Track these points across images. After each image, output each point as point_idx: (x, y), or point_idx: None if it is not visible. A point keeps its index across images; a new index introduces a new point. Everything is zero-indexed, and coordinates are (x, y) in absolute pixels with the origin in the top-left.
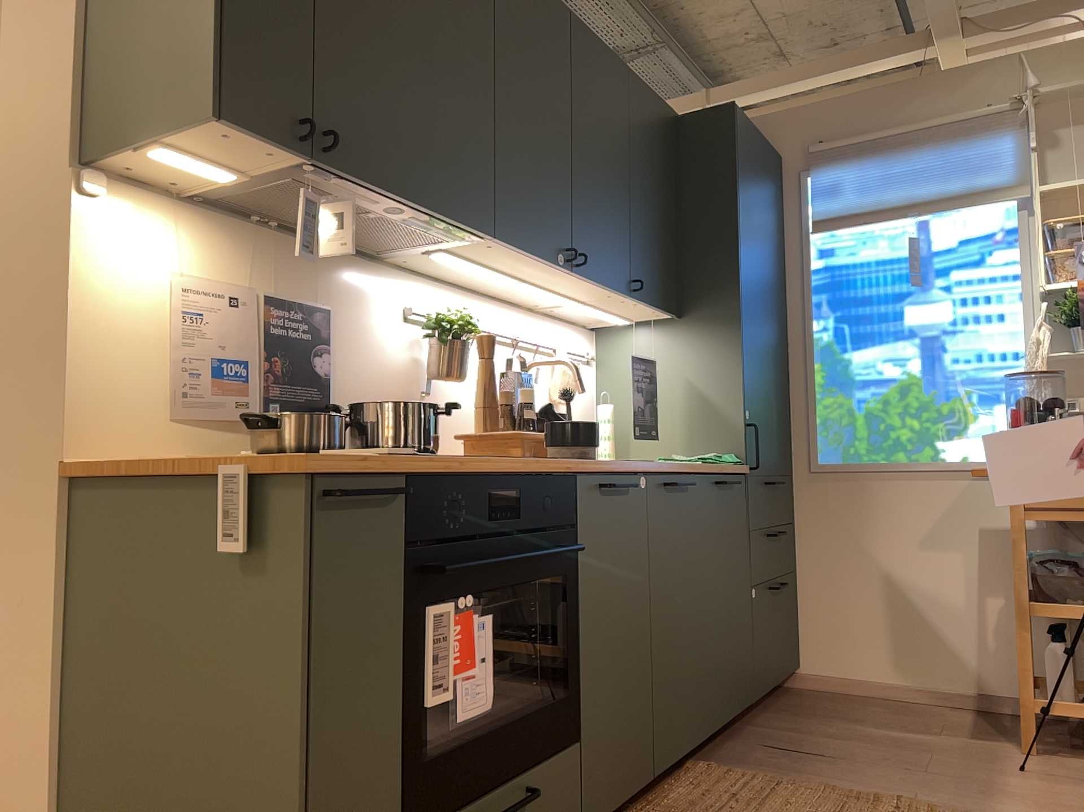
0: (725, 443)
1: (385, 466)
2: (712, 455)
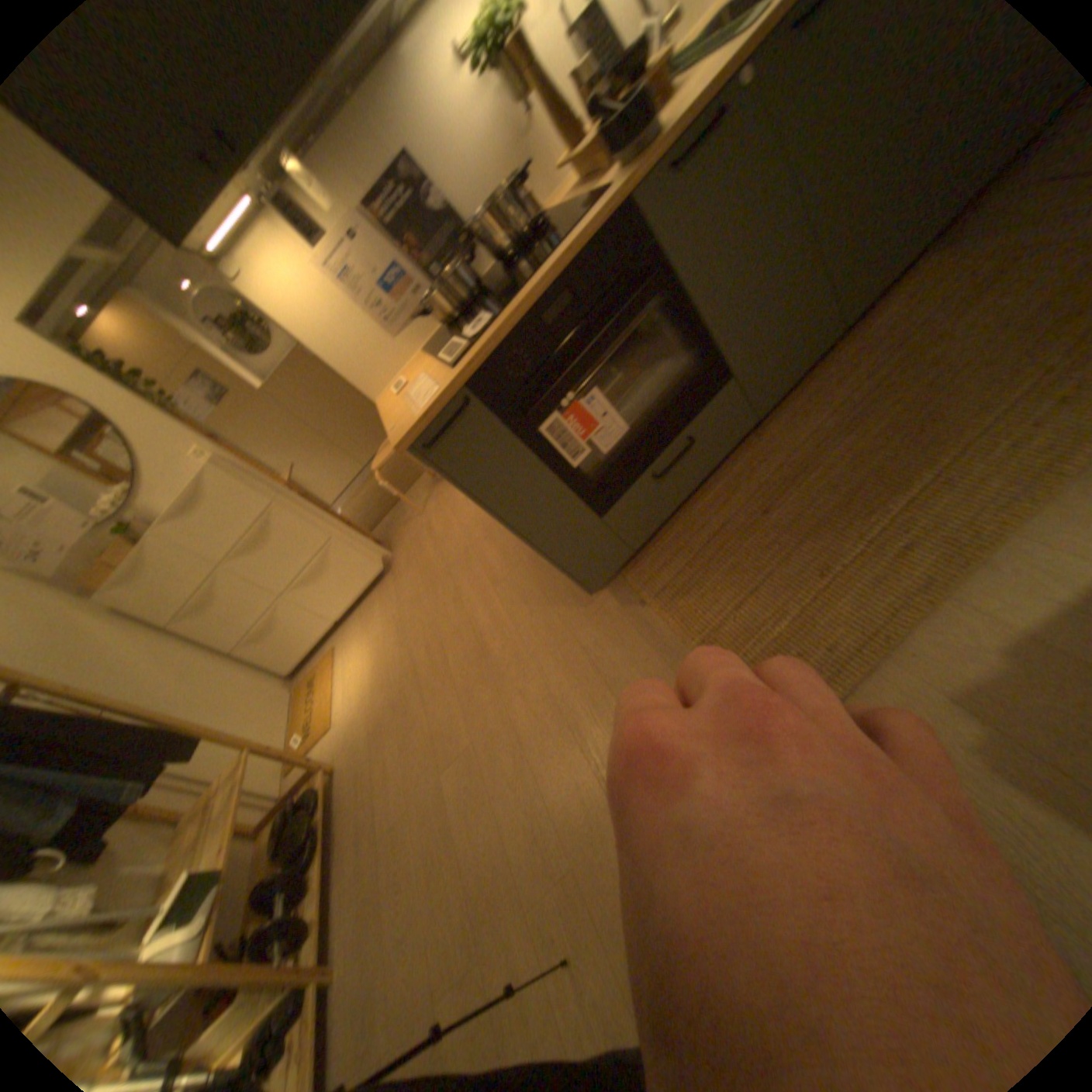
0: None
1: (444, 397)
2: None
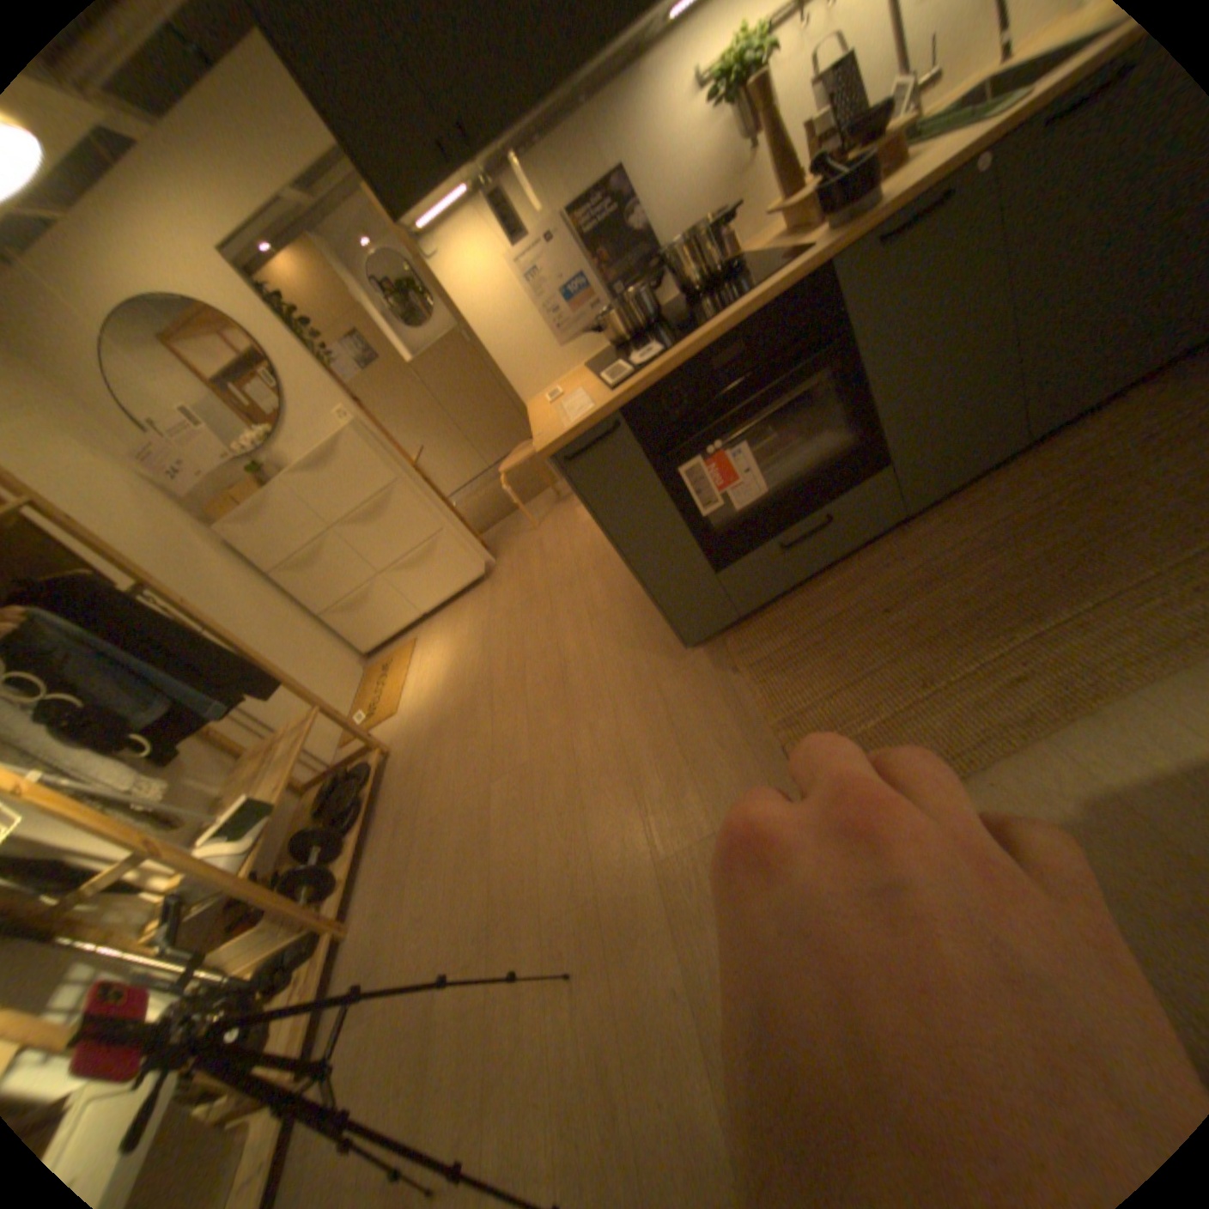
0: None
1: (595, 417)
2: None
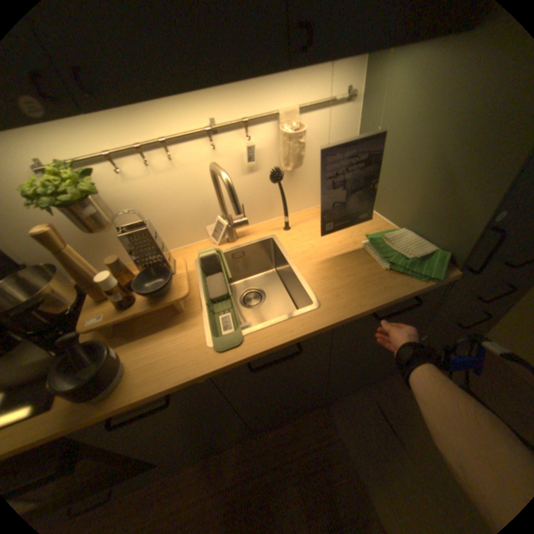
0: (448, 236)
1: None
2: (414, 255)
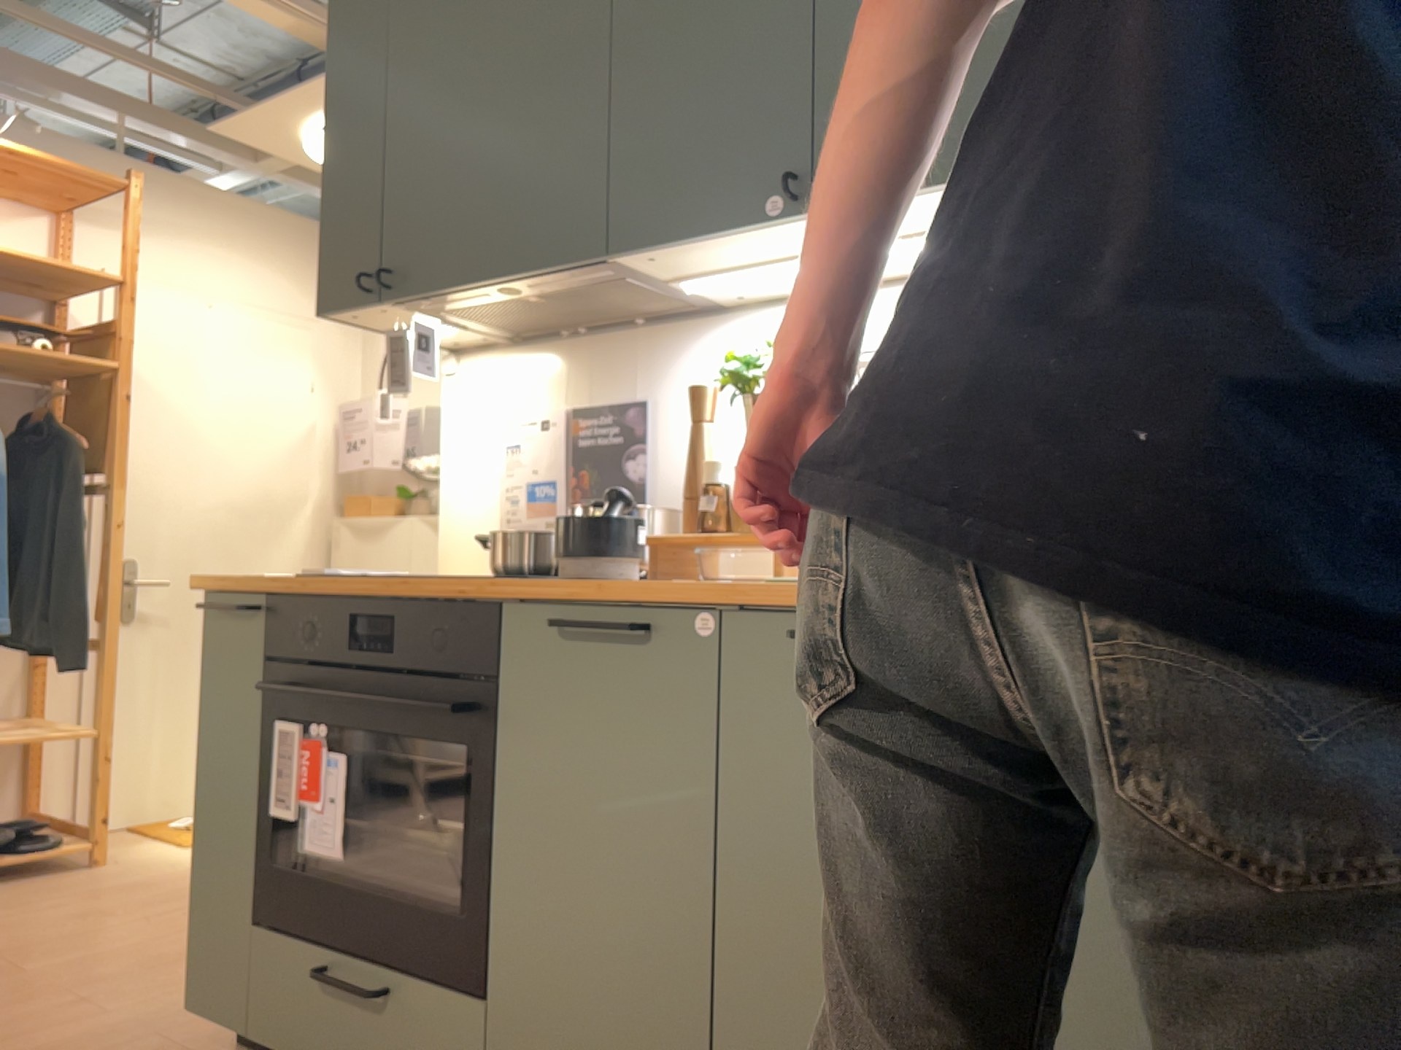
0: None
1: (243, 585)
2: None
